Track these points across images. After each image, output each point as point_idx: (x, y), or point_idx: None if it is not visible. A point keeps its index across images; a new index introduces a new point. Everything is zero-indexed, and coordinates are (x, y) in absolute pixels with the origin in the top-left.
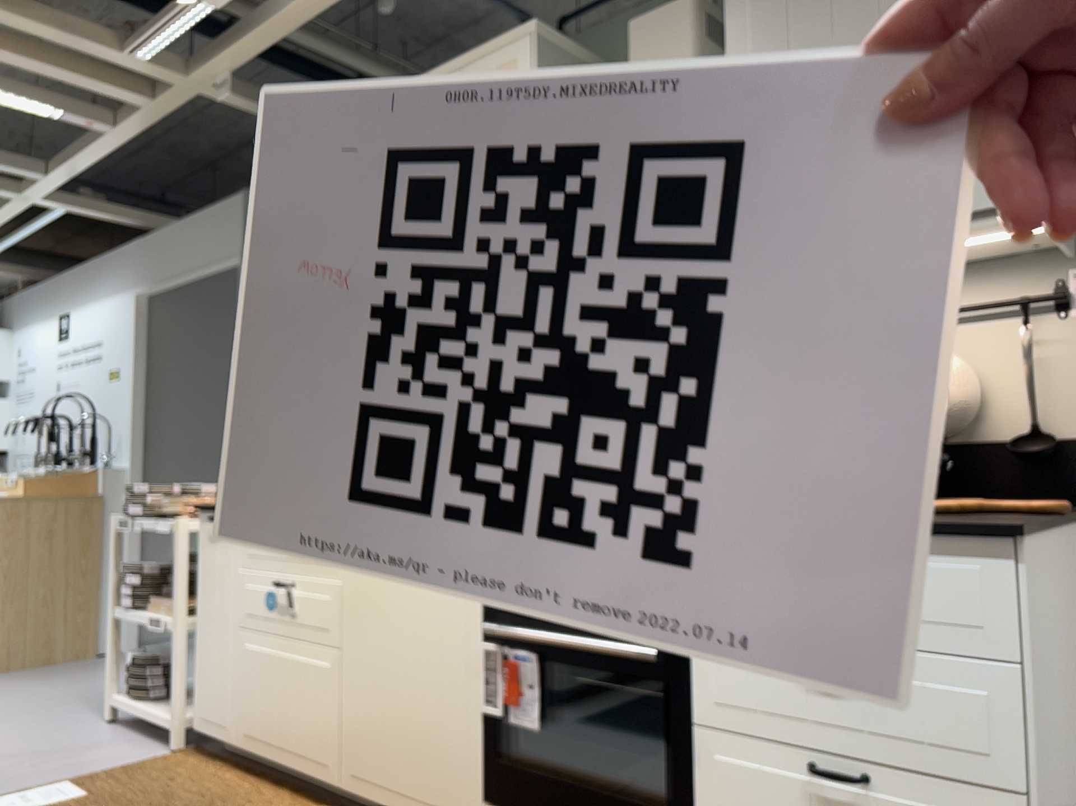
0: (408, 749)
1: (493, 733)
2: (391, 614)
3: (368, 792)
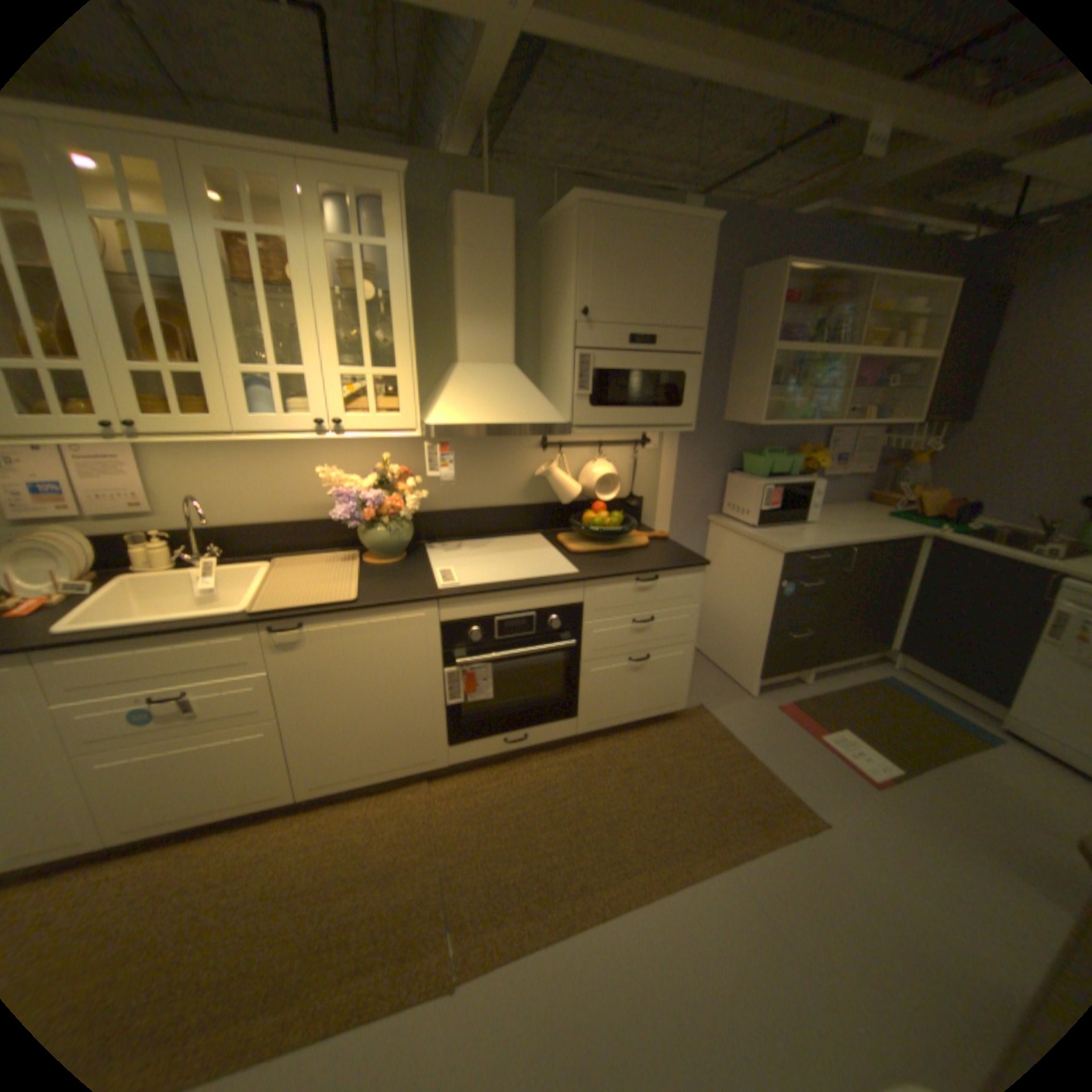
0: (376, 748)
1: (454, 711)
2: (346, 678)
3: (333, 788)
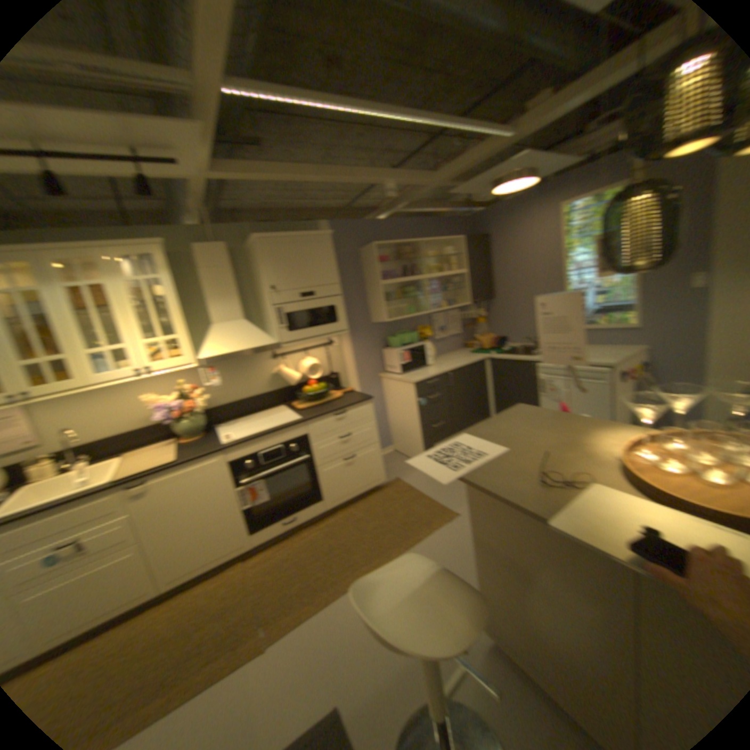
0: (201, 548)
1: (245, 513)
2: (174, 508)
3: (179, 580)
